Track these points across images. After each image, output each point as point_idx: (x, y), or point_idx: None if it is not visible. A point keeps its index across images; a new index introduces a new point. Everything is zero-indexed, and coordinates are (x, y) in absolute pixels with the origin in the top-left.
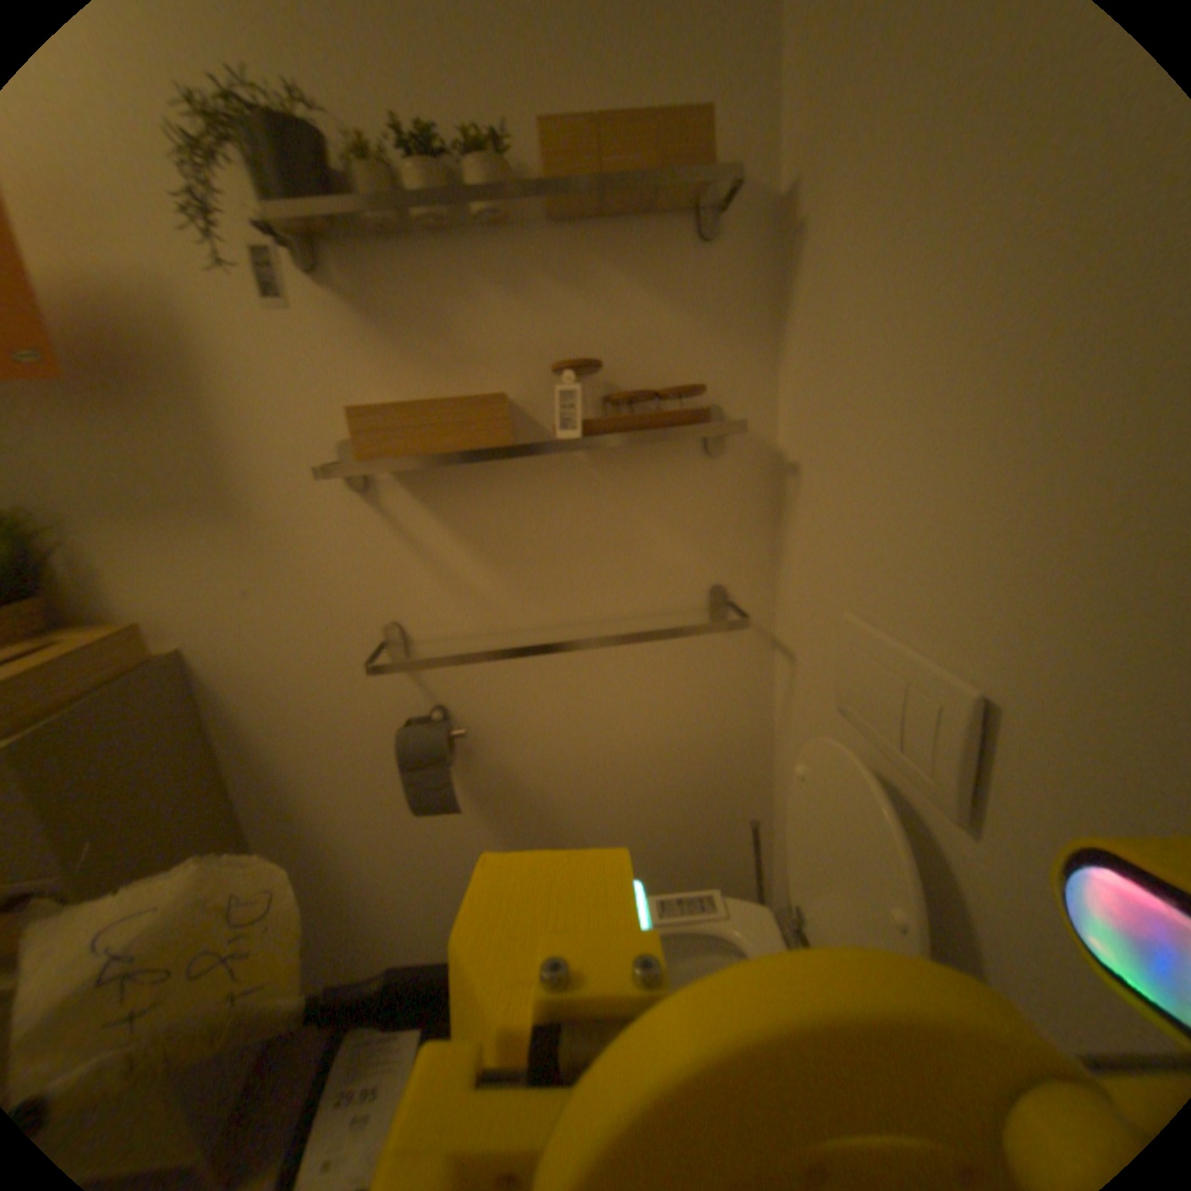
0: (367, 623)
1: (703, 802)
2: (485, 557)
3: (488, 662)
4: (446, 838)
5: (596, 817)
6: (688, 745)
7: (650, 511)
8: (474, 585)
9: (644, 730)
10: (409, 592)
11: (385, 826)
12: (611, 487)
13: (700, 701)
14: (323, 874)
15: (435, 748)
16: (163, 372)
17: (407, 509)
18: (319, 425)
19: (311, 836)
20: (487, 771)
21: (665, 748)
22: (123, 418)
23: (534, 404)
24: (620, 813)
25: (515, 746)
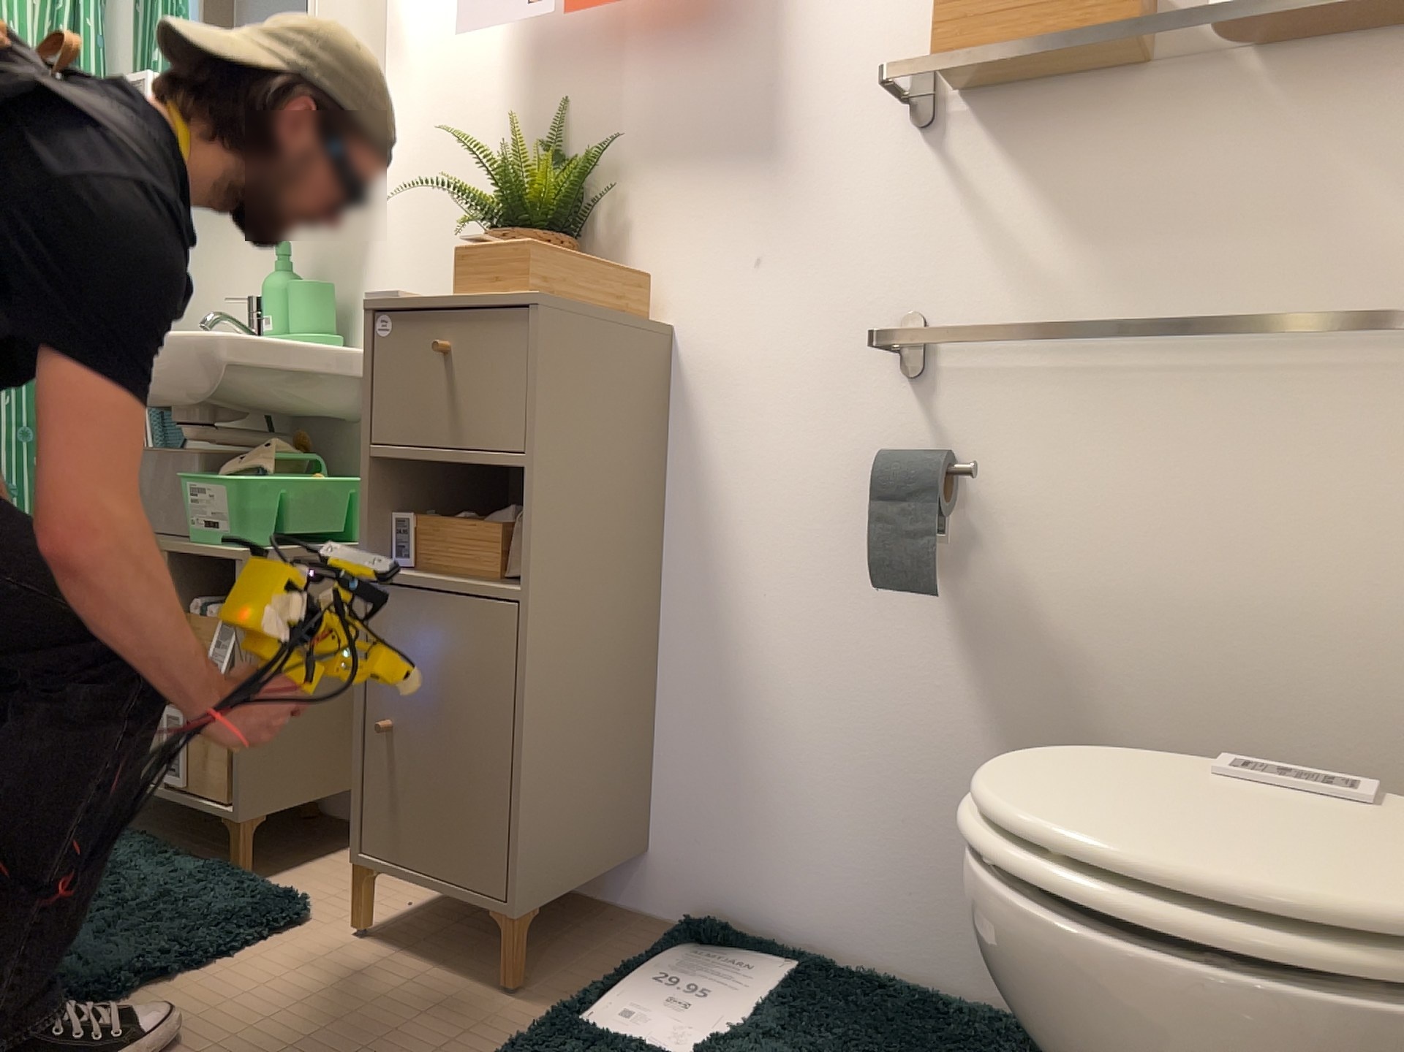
0: (880, 313)
1: (1378, 744)
2: (1057, 228)
3: (1026, 391)
4: (899, 673)
5: (1149, 710)
6: (1361, 608)
7: (1342, 162)
8: (1033, 269)
9: (1271, 557)
10: (942, 274)
11: (823, 628)
12: (1277, 124)
13: (1397, 522)
14: (729, 680)
15: (921, 469)
16: (757, 11)
17: (969, 158)
18: (893, 57)
19: (732, 616)
20: (985, 574)
21: (1309, 604)
22: (708, 62)
23: (1174, 9)
24: (1197, 717)
25: (1037, 540)
